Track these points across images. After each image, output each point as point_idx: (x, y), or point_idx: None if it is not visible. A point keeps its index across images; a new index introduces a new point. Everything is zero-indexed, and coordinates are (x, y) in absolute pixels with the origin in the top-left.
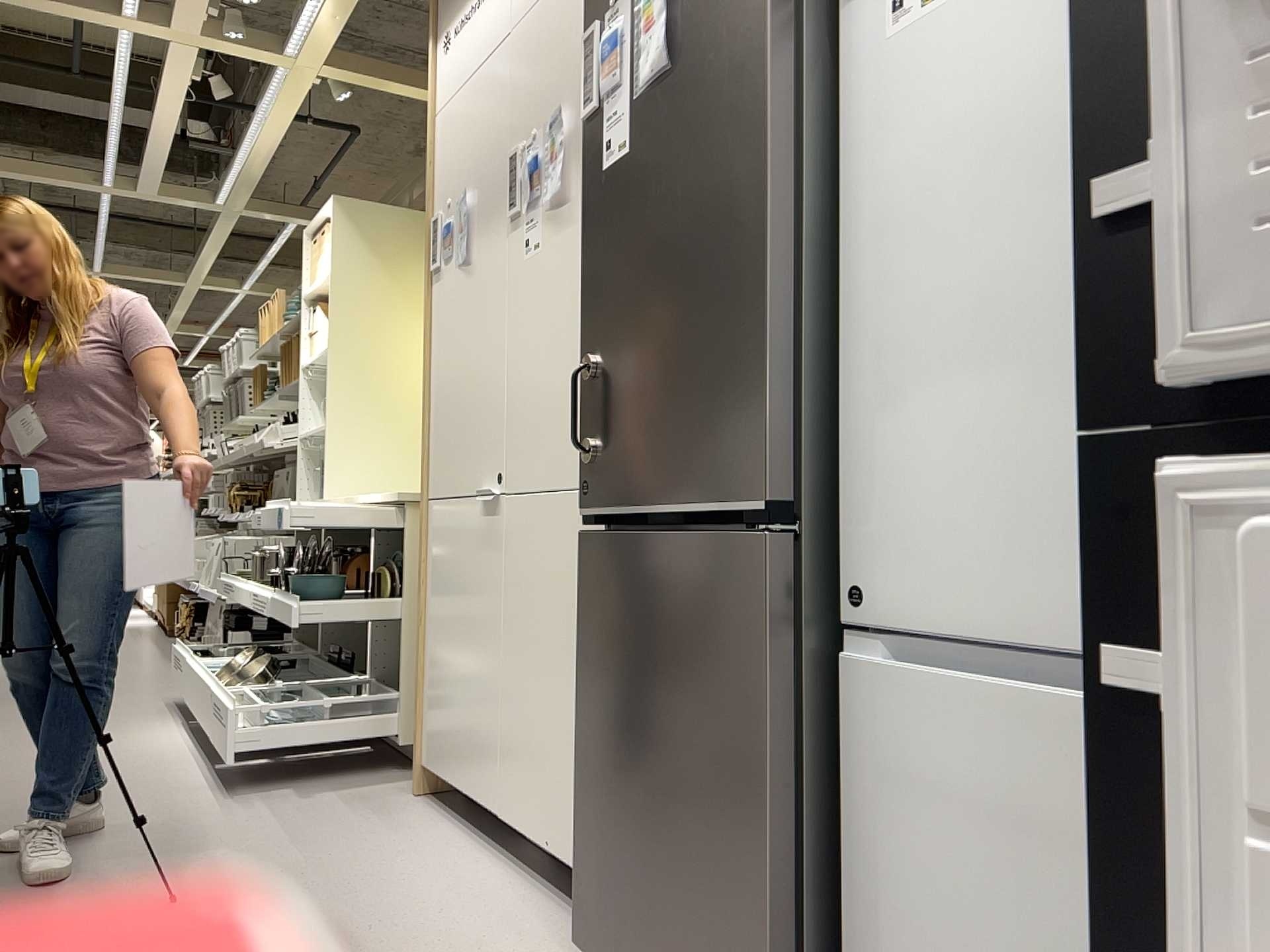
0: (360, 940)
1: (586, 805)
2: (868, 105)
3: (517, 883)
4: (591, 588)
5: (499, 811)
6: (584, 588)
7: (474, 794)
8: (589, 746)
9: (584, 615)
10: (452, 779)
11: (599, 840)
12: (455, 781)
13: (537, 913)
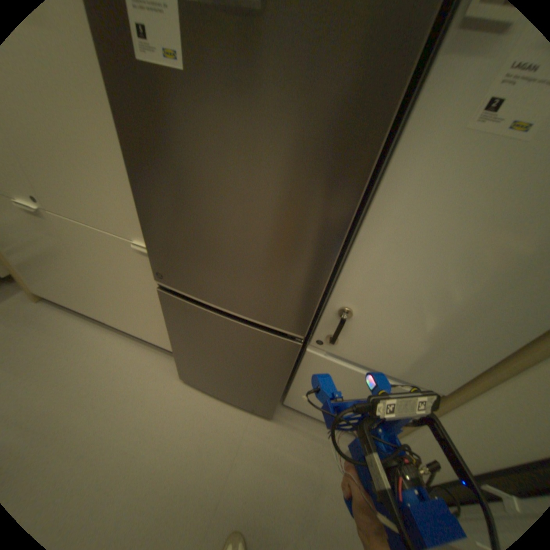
0: (89, 411)
1: (178, 356)
2: (416, 162)
3: (127, 344)
4: (172, 310)
5: (102, 321)
6: (166, 307)
7: (81, 312)
8: (179, 348)
9: (167, 315)
10: (60, 303)
11: (187, 363)
12: (63, 305)
13: (147, 358)
